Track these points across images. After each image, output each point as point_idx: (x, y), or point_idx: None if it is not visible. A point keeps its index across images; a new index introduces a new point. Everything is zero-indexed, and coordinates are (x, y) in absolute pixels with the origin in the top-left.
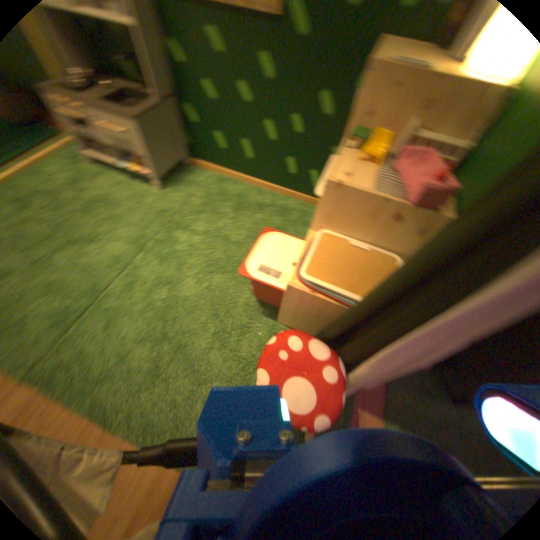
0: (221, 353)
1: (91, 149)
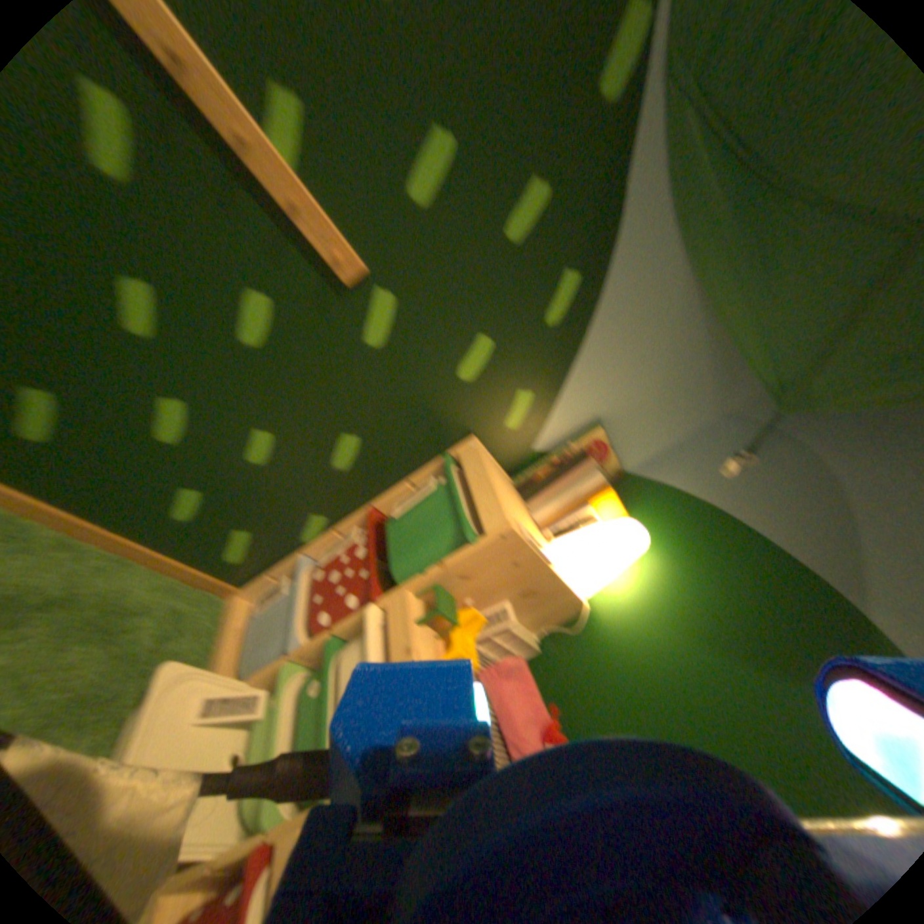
0: None
1: None
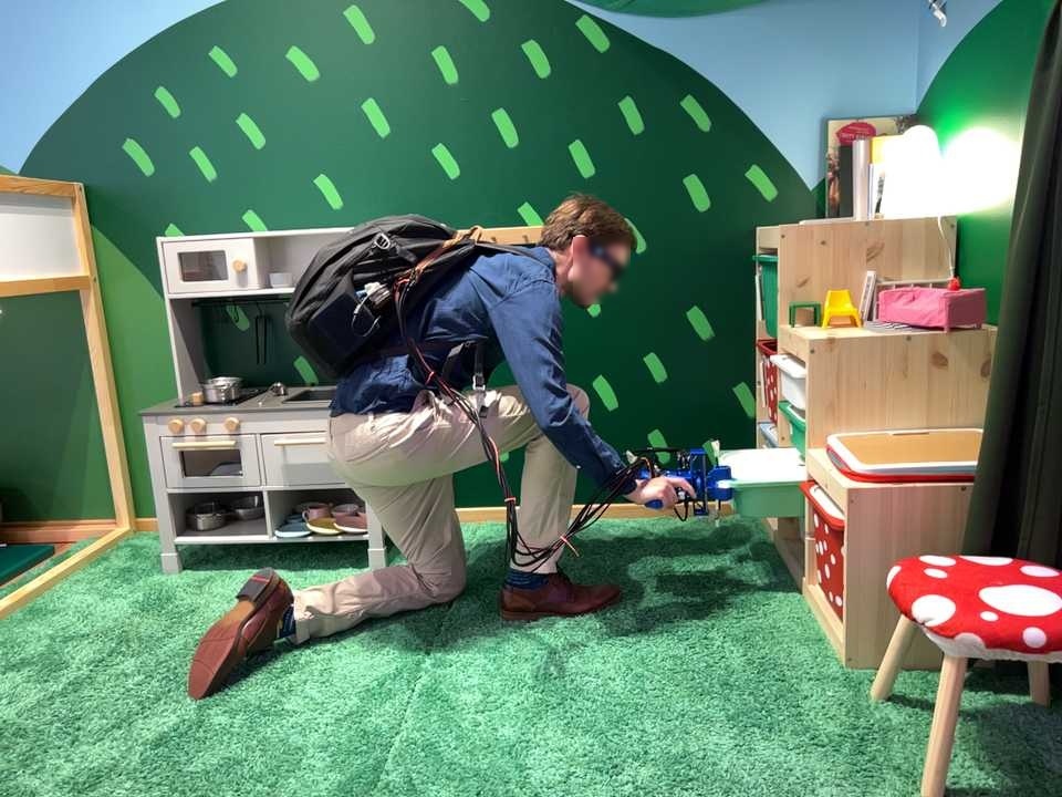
0: (787, 749)
1: (198, 533)
